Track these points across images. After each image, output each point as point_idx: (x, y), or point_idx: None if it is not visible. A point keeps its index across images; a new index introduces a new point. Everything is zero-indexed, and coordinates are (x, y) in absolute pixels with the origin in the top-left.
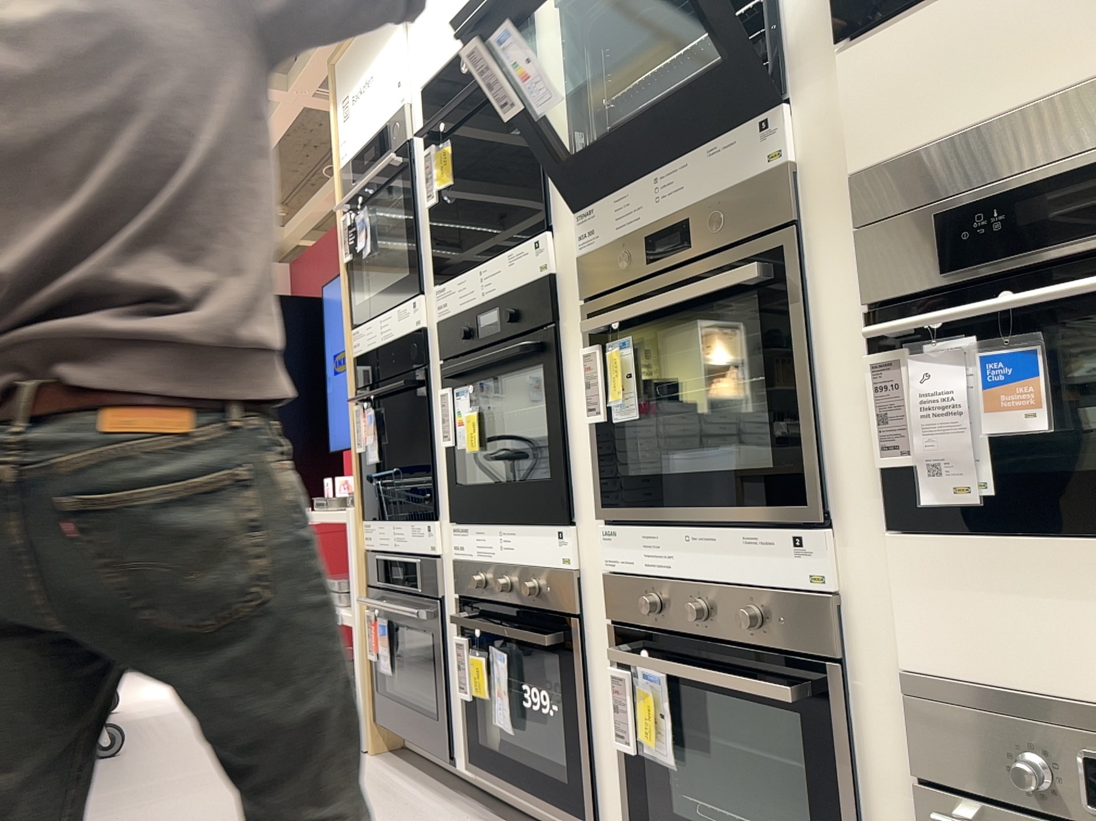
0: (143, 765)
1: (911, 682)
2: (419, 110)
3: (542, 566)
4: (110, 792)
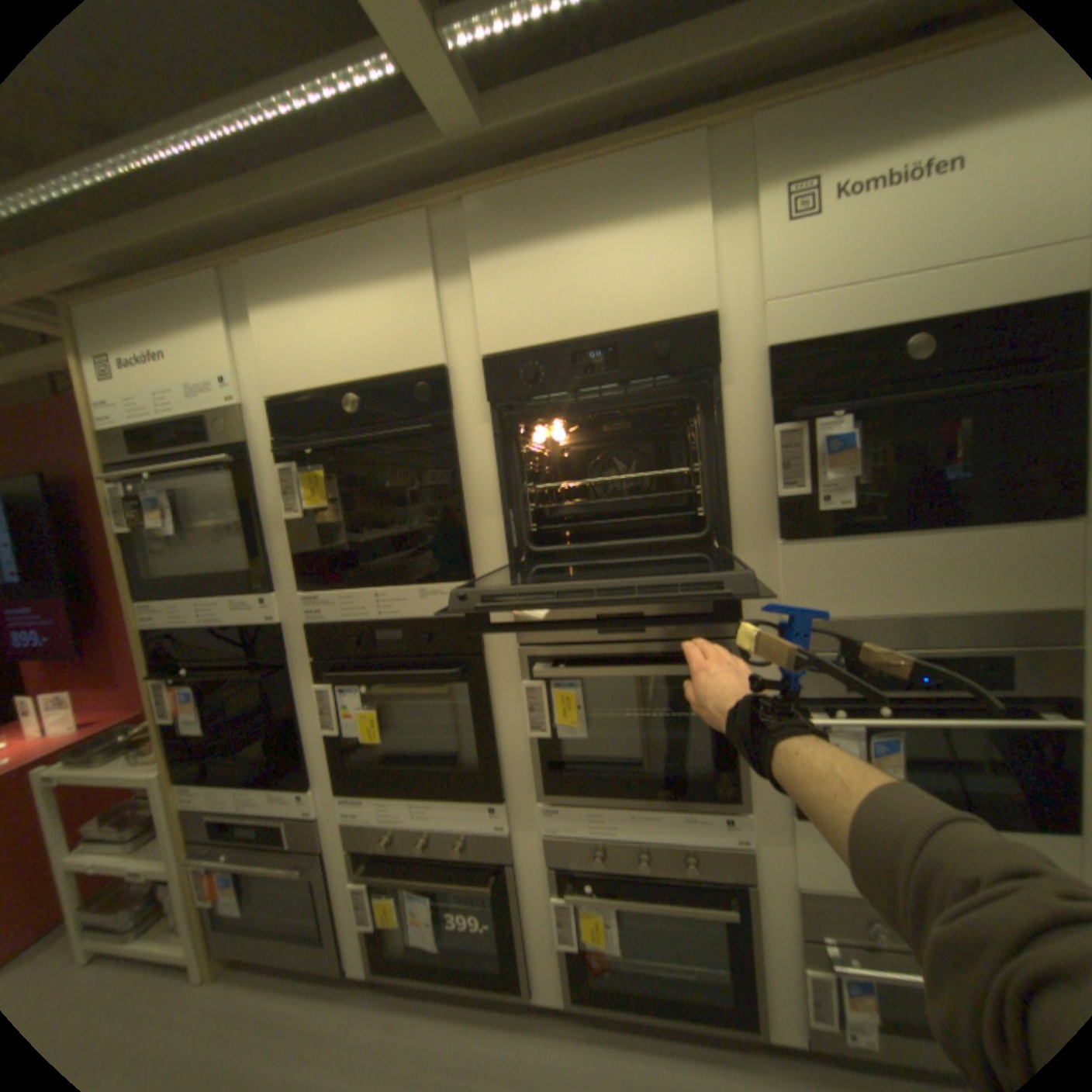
0: None
1: (806, 897)
2: (258, 415)
3: (467, 832)
4: None
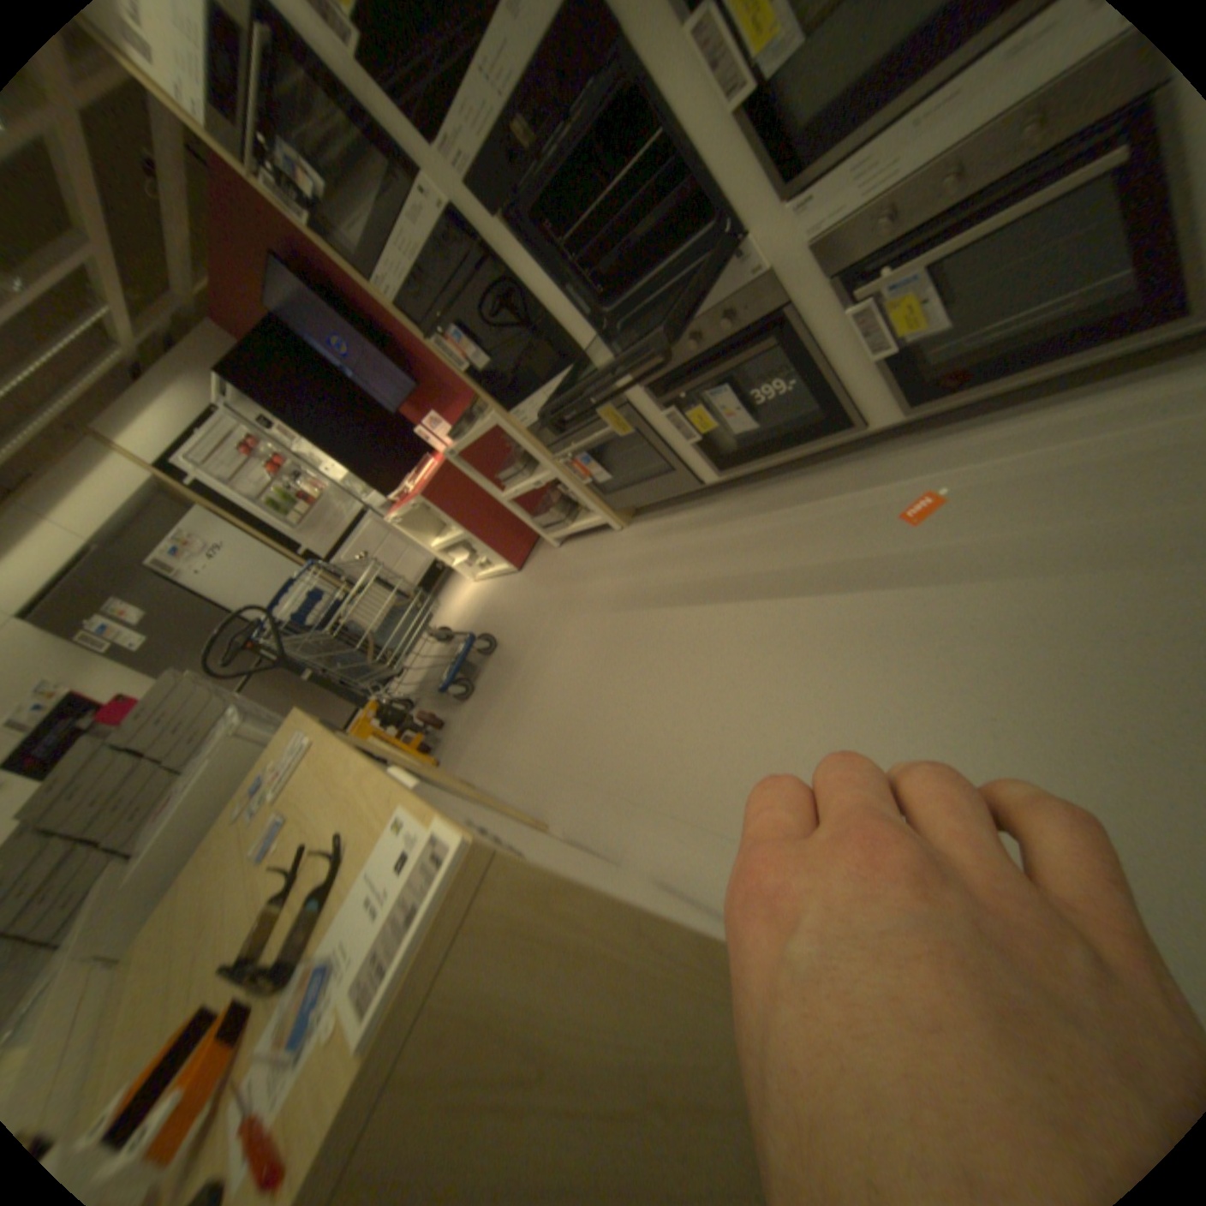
0: (519, 635)
1: None
2: None
3: (728, 293)
4: (527, 655)
